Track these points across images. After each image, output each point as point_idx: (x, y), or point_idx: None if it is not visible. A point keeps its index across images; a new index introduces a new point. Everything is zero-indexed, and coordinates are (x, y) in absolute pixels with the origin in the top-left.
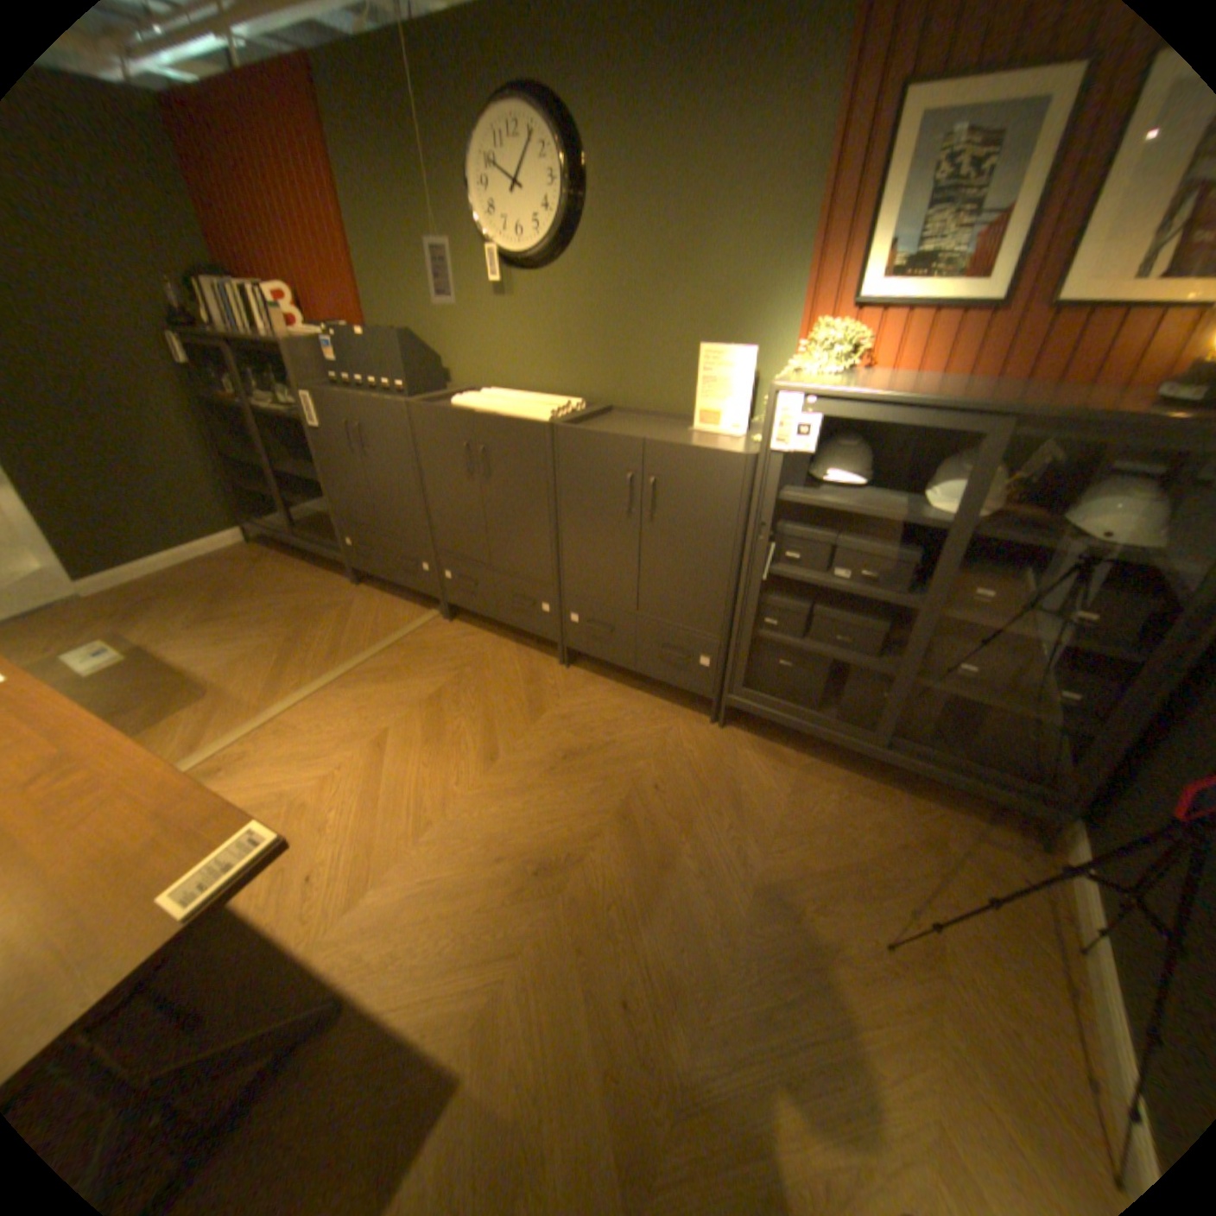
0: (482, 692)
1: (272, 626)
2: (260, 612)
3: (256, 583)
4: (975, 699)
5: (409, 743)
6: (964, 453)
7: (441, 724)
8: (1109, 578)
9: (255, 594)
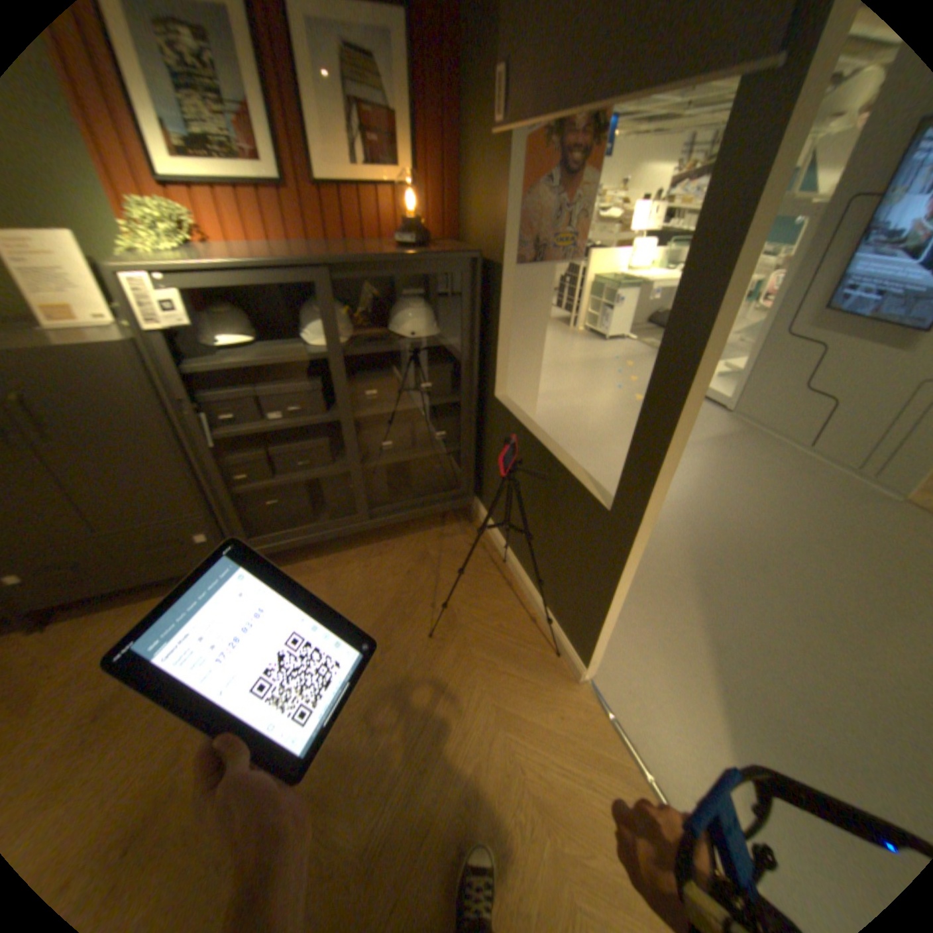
0: None
1: None
2: None
3: None
4: (399, 460)
5: None
6: (312, 300)
7: None
8: (425, 359)
9: None
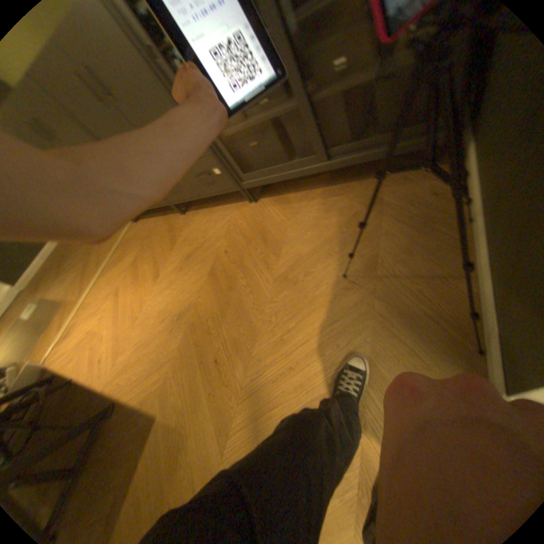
0: (151, 248)
1: (77, 266)
2: (72, 262)
3: (70, 251)
4: (354, 82)
5: (127, 287)
6: None
7: (137, 272)
8: None
9: (70, 256)
